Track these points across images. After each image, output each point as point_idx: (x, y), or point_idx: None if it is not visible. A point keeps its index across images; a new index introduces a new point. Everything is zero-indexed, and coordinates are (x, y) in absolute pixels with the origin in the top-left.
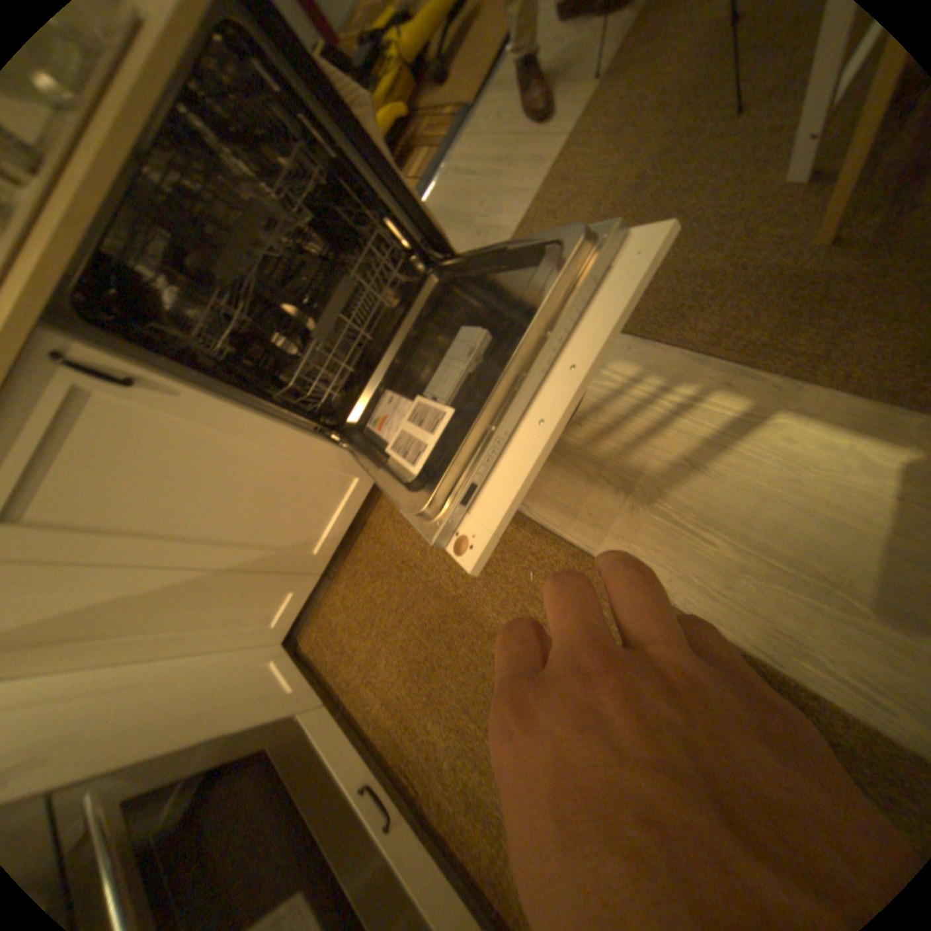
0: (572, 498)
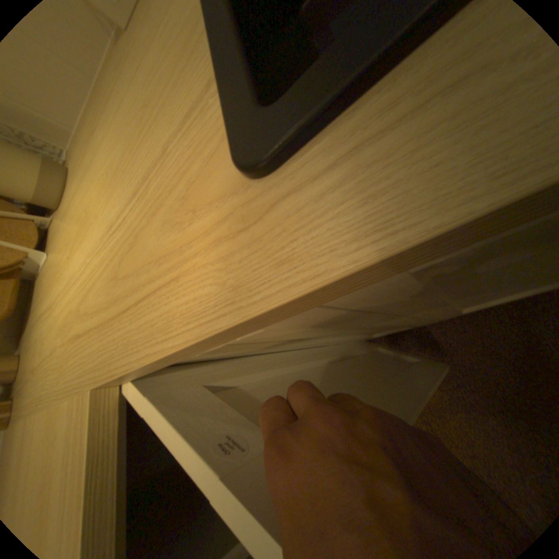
0: None
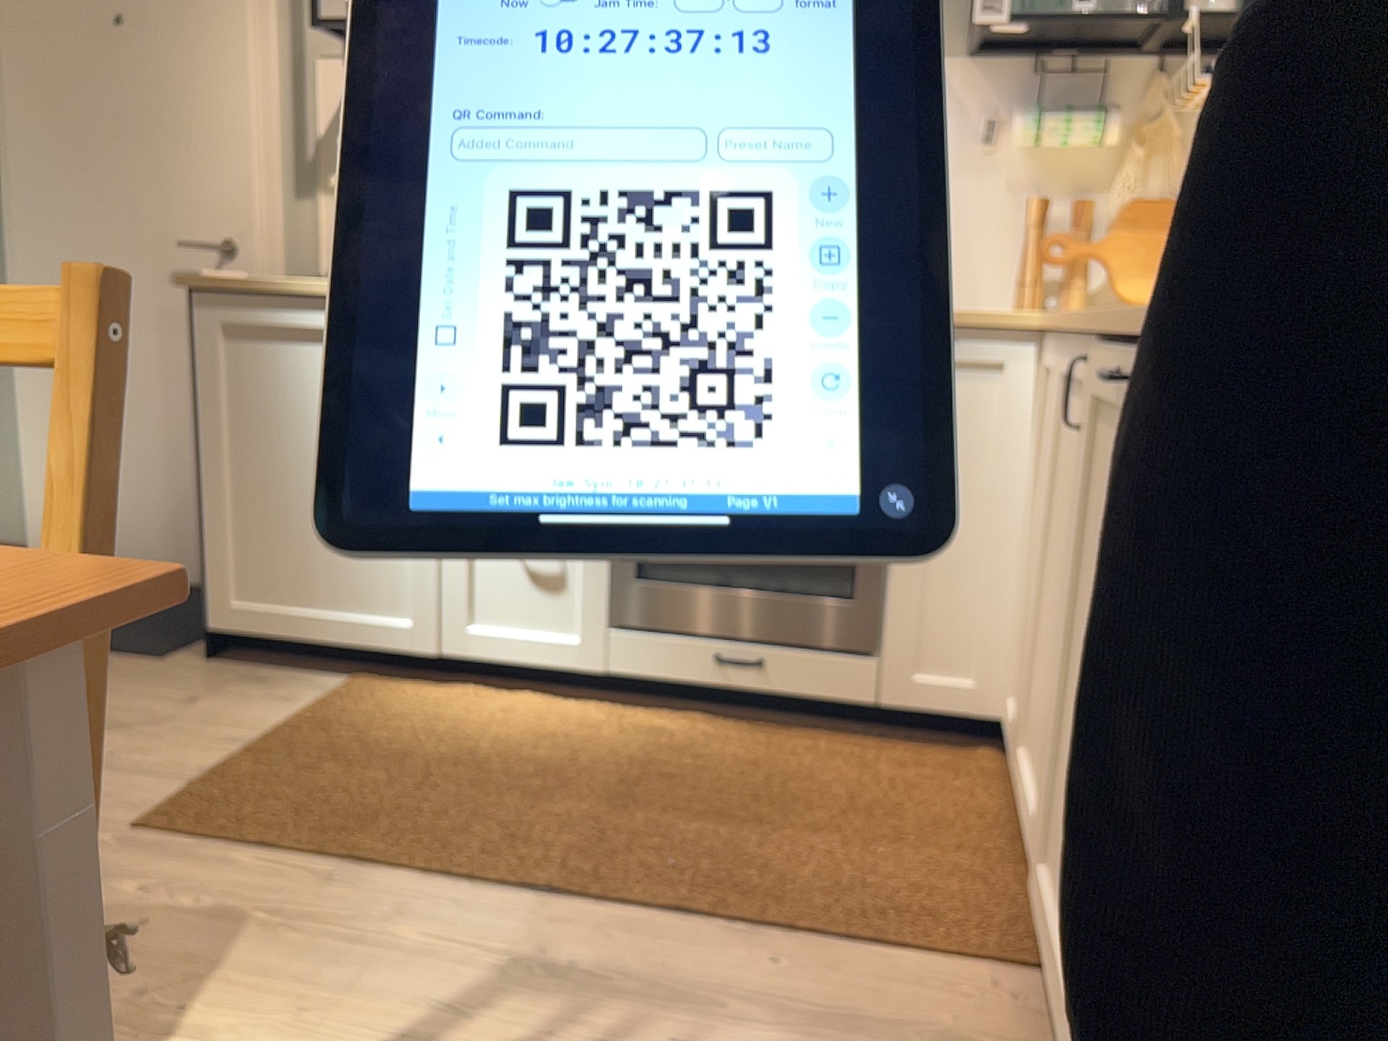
0: (657, 945)
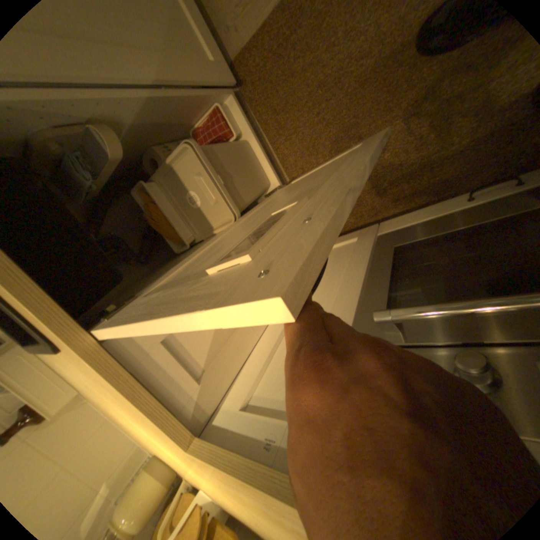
0: None
